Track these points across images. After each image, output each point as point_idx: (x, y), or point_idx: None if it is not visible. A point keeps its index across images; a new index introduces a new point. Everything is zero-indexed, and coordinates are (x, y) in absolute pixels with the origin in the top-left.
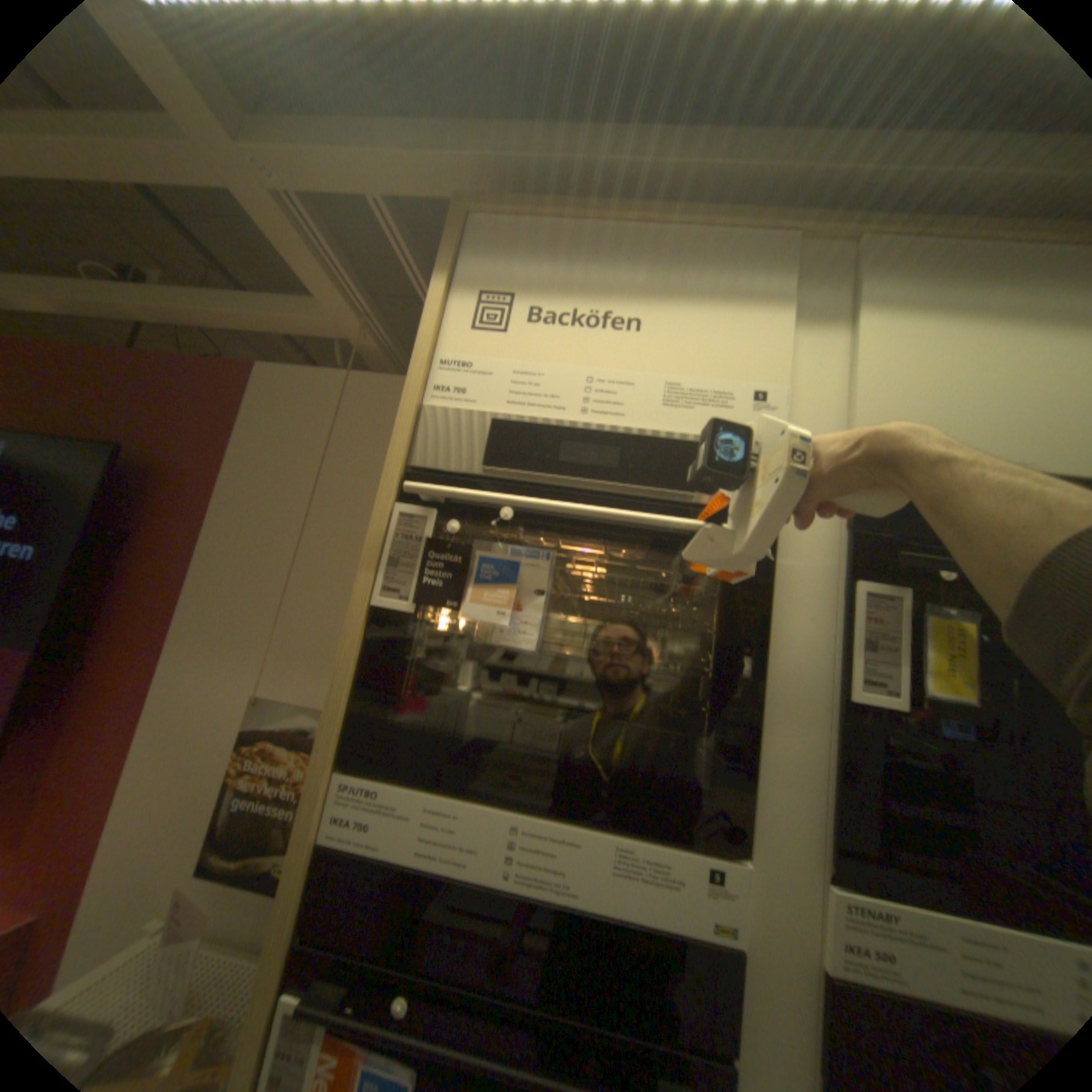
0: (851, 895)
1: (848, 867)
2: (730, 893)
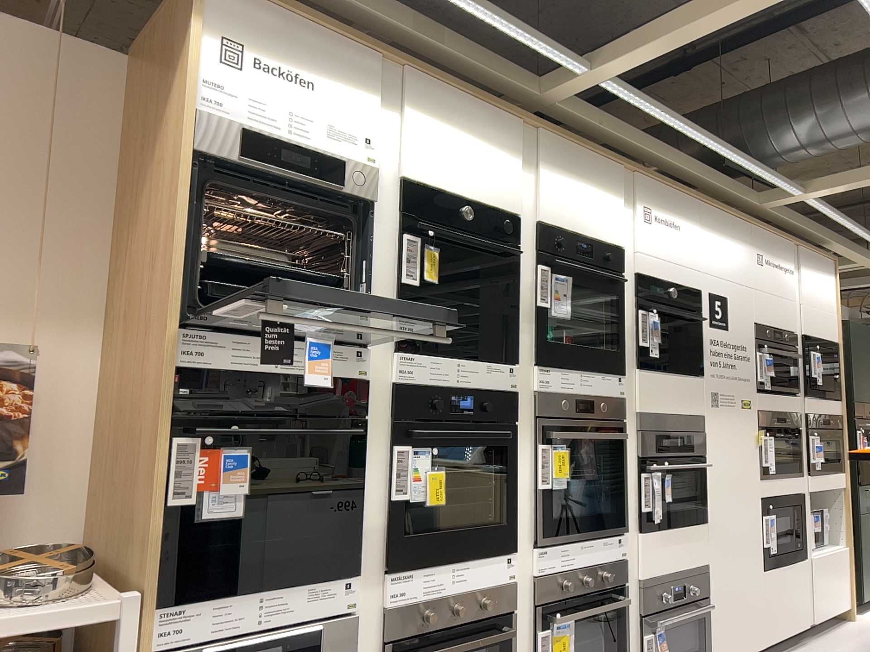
0: (402, 354)
1: (400, 347)
2: (366, 359)
